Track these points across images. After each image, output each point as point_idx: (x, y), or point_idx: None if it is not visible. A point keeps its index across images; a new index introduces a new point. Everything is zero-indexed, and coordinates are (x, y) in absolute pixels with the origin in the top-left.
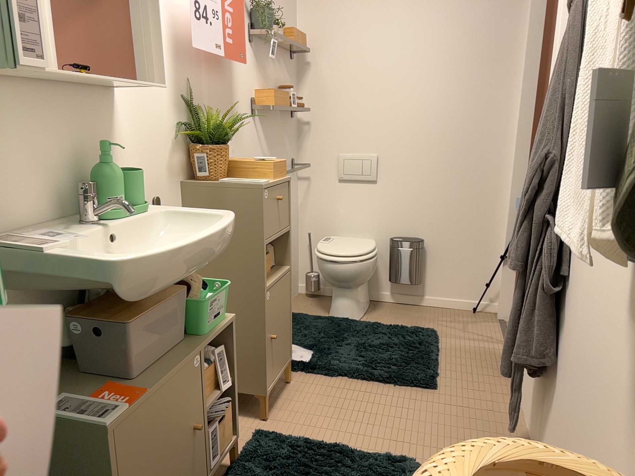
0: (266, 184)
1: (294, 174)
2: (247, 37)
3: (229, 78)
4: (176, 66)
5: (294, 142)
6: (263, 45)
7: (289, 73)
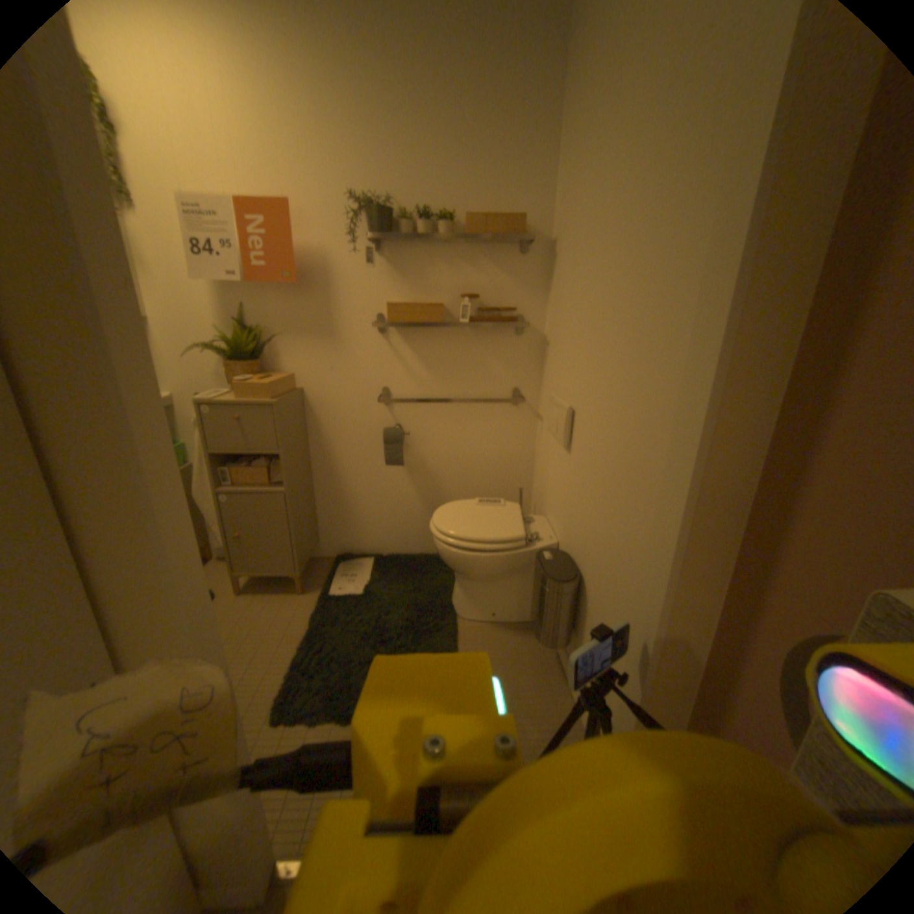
0: (204, 400)
1: (523, 406)
2: (367, 241)
3: (322, 292)
4: (221, 291)
5: (526, 364)
6: (419, 243)
7: (514, 269)
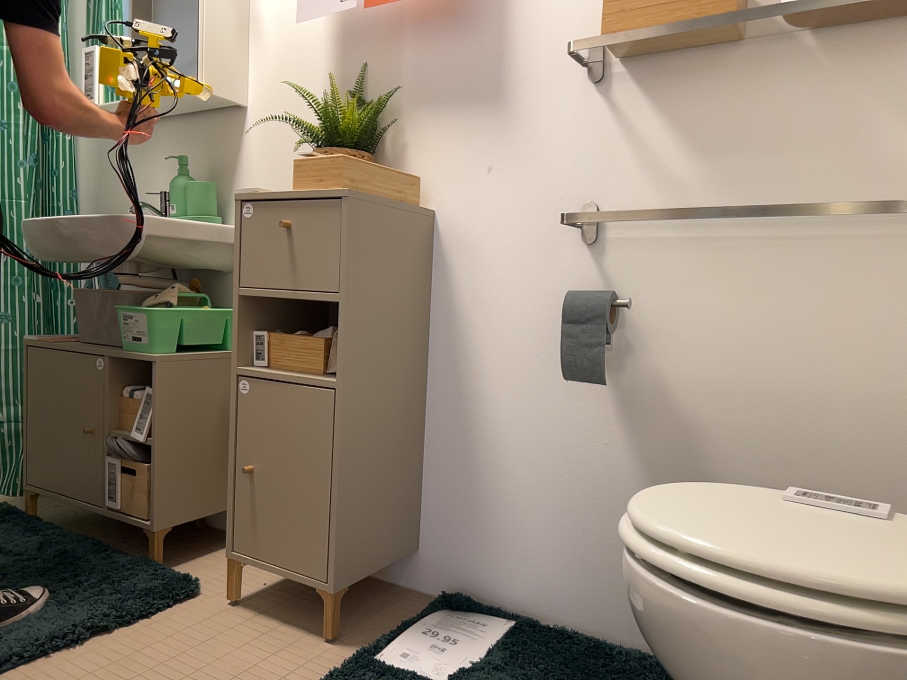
0: (251, 197)
1: None
2: None
3: (488, 29)
4: (342, 57)
5: None
6: None
7: None
